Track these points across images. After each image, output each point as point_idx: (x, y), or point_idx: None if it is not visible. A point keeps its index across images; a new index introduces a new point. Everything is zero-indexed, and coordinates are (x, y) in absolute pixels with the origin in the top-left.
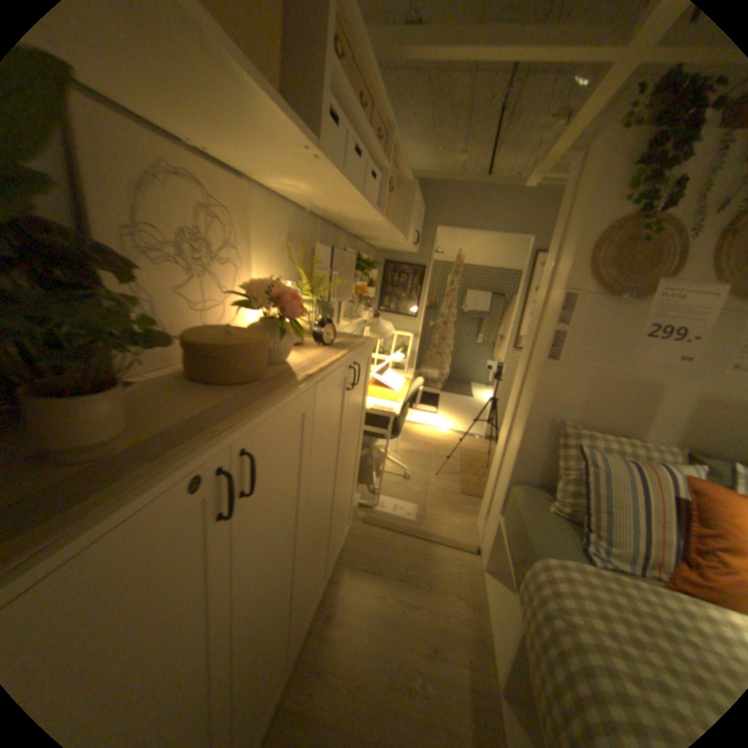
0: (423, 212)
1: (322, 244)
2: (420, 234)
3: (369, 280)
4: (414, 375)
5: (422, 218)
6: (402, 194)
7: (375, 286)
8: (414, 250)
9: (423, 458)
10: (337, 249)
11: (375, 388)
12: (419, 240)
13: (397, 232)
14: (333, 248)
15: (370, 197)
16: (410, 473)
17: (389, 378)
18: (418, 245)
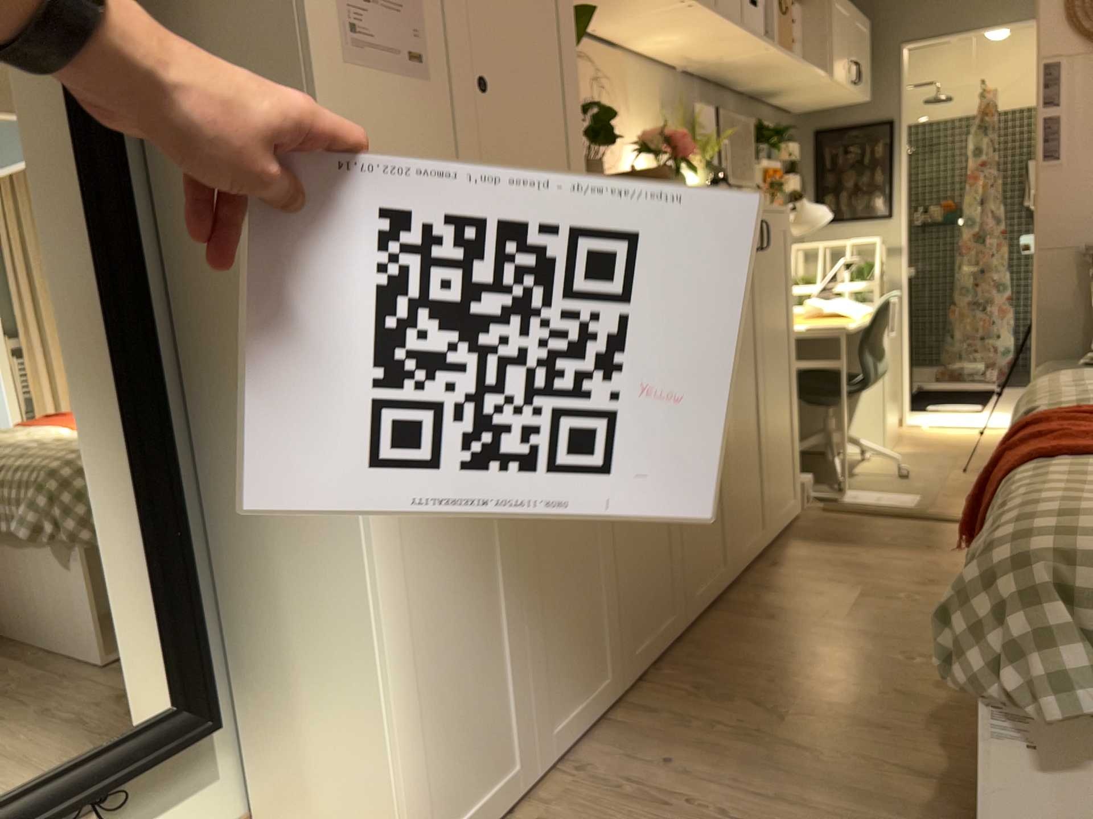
0: (869, 32)
1: (701, 110)
2: (869, 70)
3: (786, 167)
4: (908, 329)
5: (869, 42)
6: (810, 15)
7: (802, 180)
8: (863, 100)
9: (942, 458)
10: (722, 117)
11: (816, 319)
12: (869, 80)
13: (812, 70)
14: (716, 115)
15: (751, 28)
16: (910, 466)
17: (841, 304)
18: (869, 89)
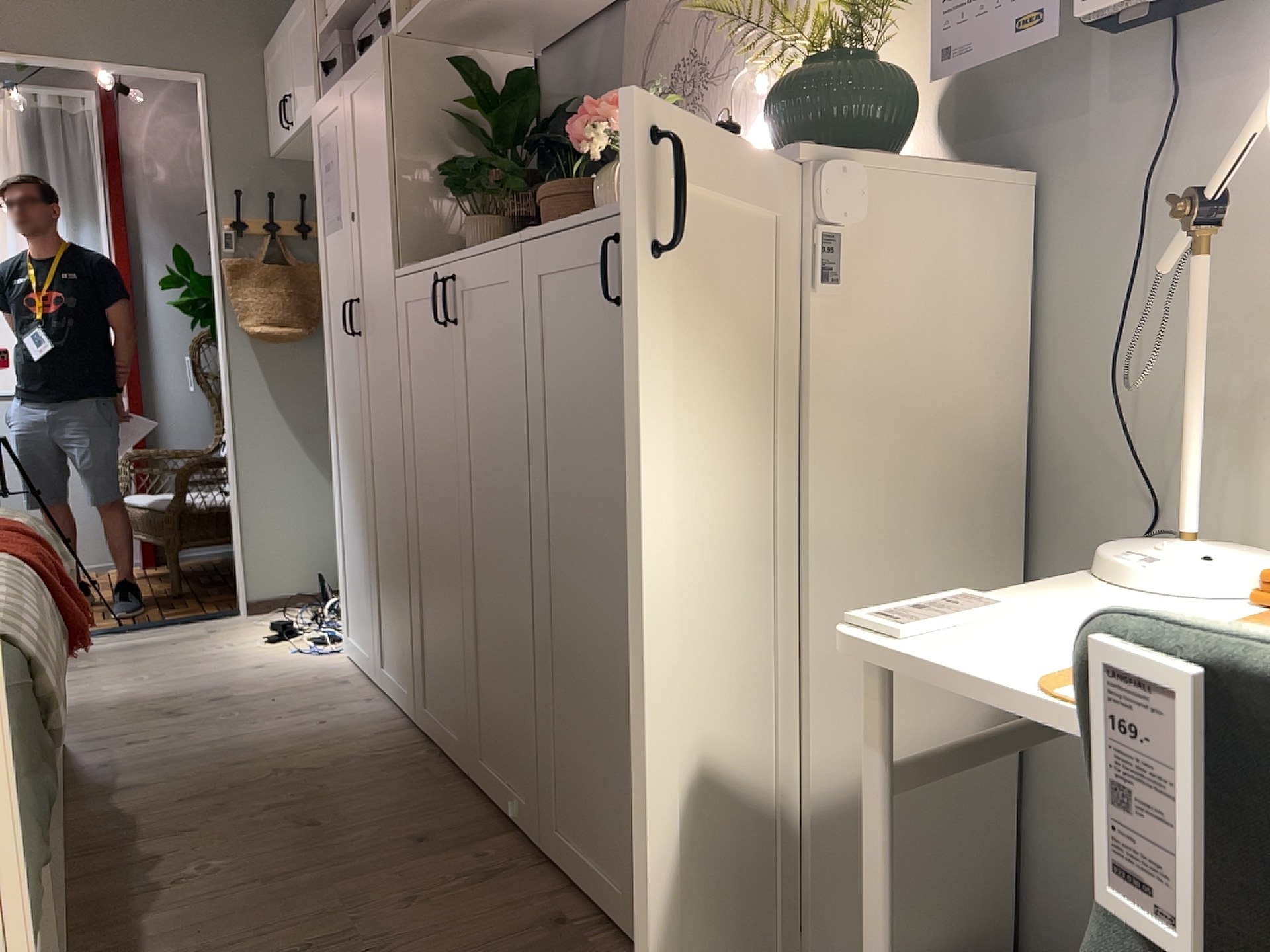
0: None
1: None
2: None
3: None
4: None
5: None
6: None
7: None
8: None
9: None
10: None
11: None
12: None
13: None
14: None
15: None
16: None
17: None
18: None
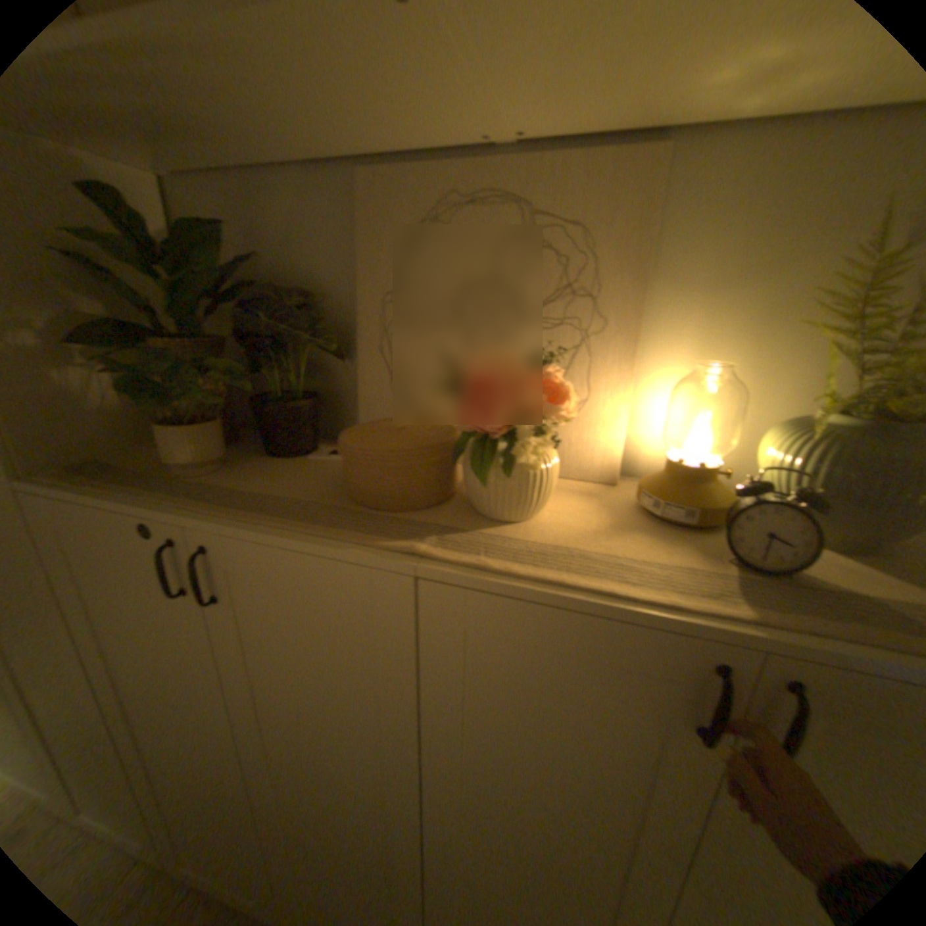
0: None
1: None
2: None
3: None
4: None
5: None
6: None
7: None
8: None
9: None
10: None
11: None
12: None
13: None
14: None
15: None
16: None
17: None
18: None
